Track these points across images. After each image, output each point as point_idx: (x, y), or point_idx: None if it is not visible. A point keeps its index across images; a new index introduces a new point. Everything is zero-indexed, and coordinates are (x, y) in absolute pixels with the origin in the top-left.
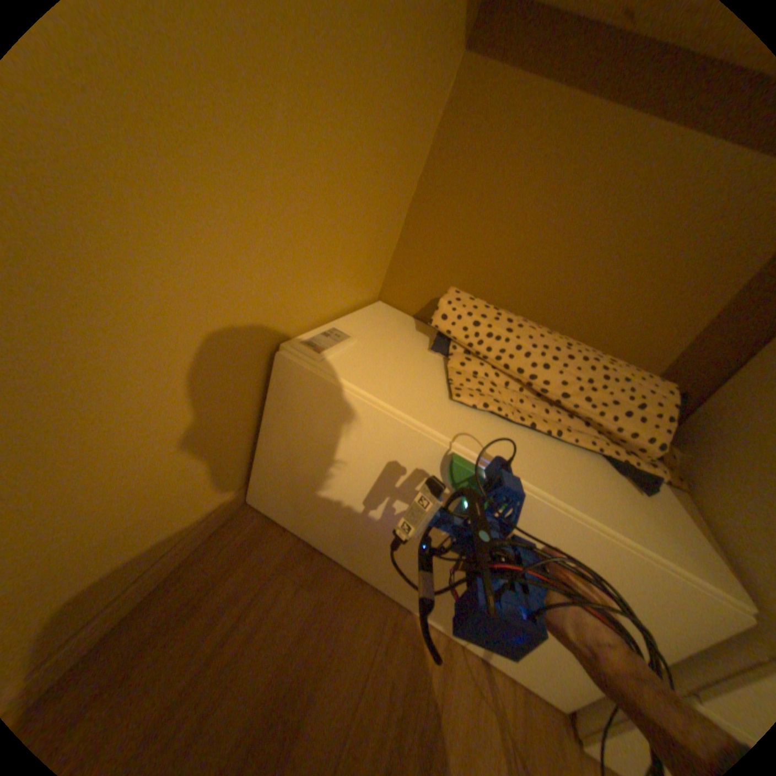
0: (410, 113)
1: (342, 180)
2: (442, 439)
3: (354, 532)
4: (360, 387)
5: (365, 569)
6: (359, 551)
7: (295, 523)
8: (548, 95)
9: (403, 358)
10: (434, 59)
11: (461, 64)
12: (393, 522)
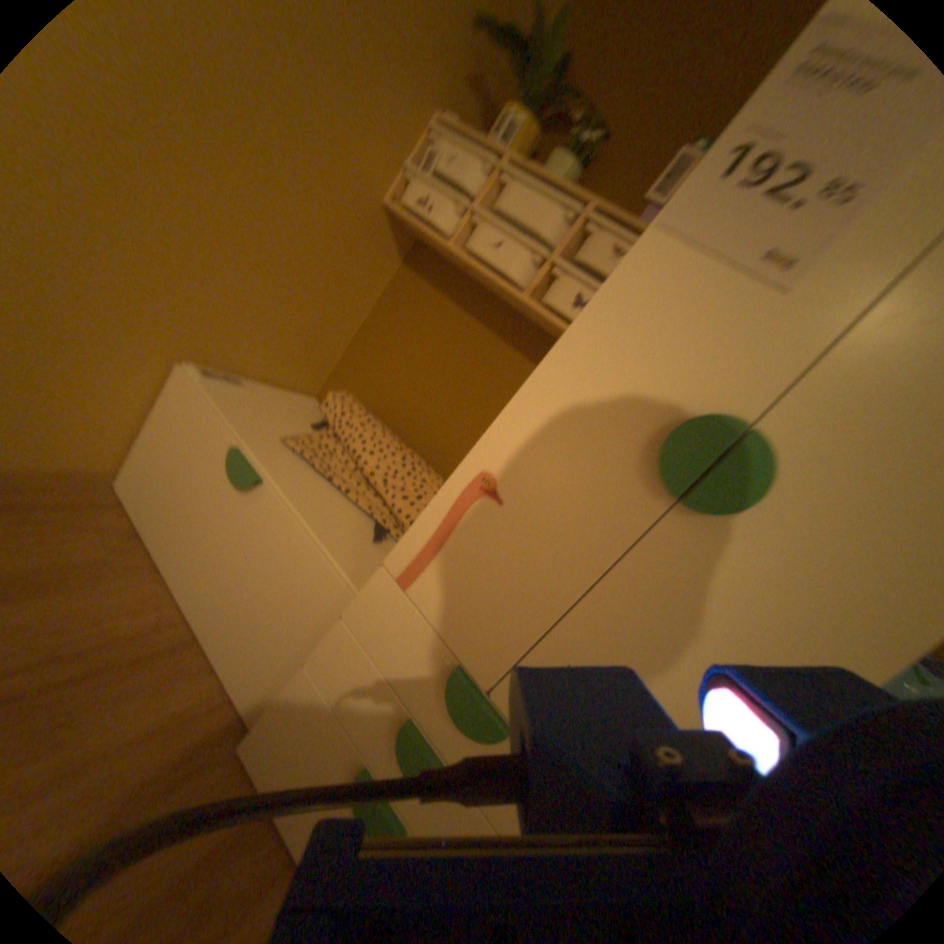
0: (335, 277)
1: (258, 288)
2: (234, 441)
3: (165, 520)
4: (209, 400)
5: (160, 561)
6: (162, 541)
7: (132, 511)
8: (435, 300)
9: (271, 414)
10: (359, 257)
11: (397, 270)
12: (191, 510)
